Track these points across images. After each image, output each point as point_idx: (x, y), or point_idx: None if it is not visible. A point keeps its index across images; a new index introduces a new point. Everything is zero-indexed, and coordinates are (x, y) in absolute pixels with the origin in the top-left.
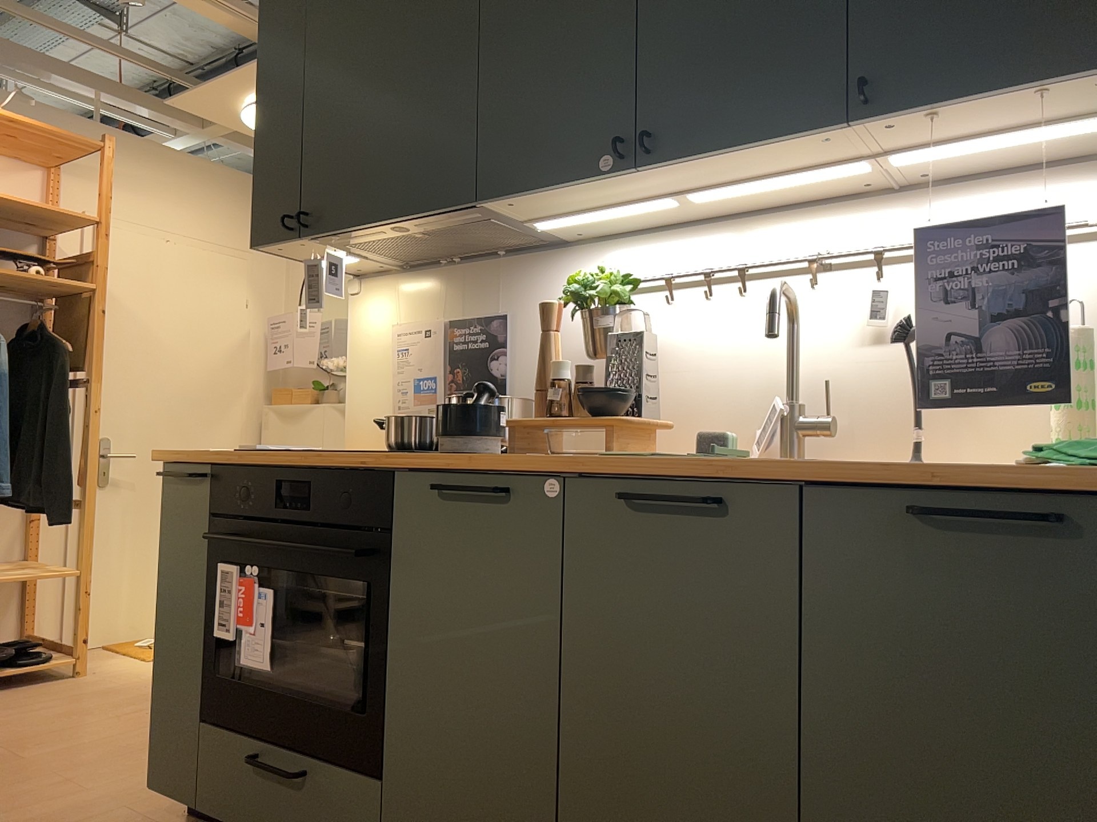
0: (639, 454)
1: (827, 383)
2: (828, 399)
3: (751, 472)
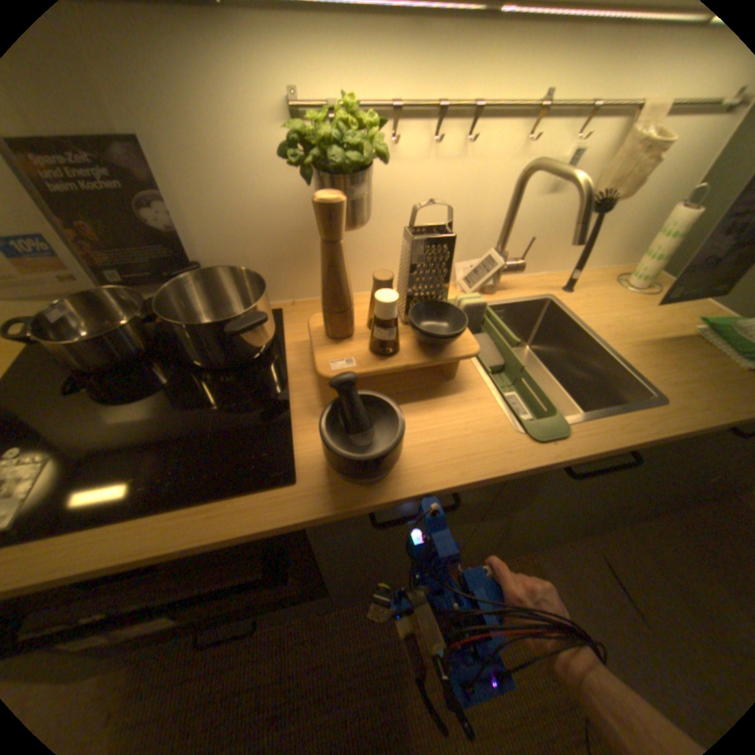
0: (567, 430)
1: (534, 240)
2: (528, 250)
3: (669, 439)
